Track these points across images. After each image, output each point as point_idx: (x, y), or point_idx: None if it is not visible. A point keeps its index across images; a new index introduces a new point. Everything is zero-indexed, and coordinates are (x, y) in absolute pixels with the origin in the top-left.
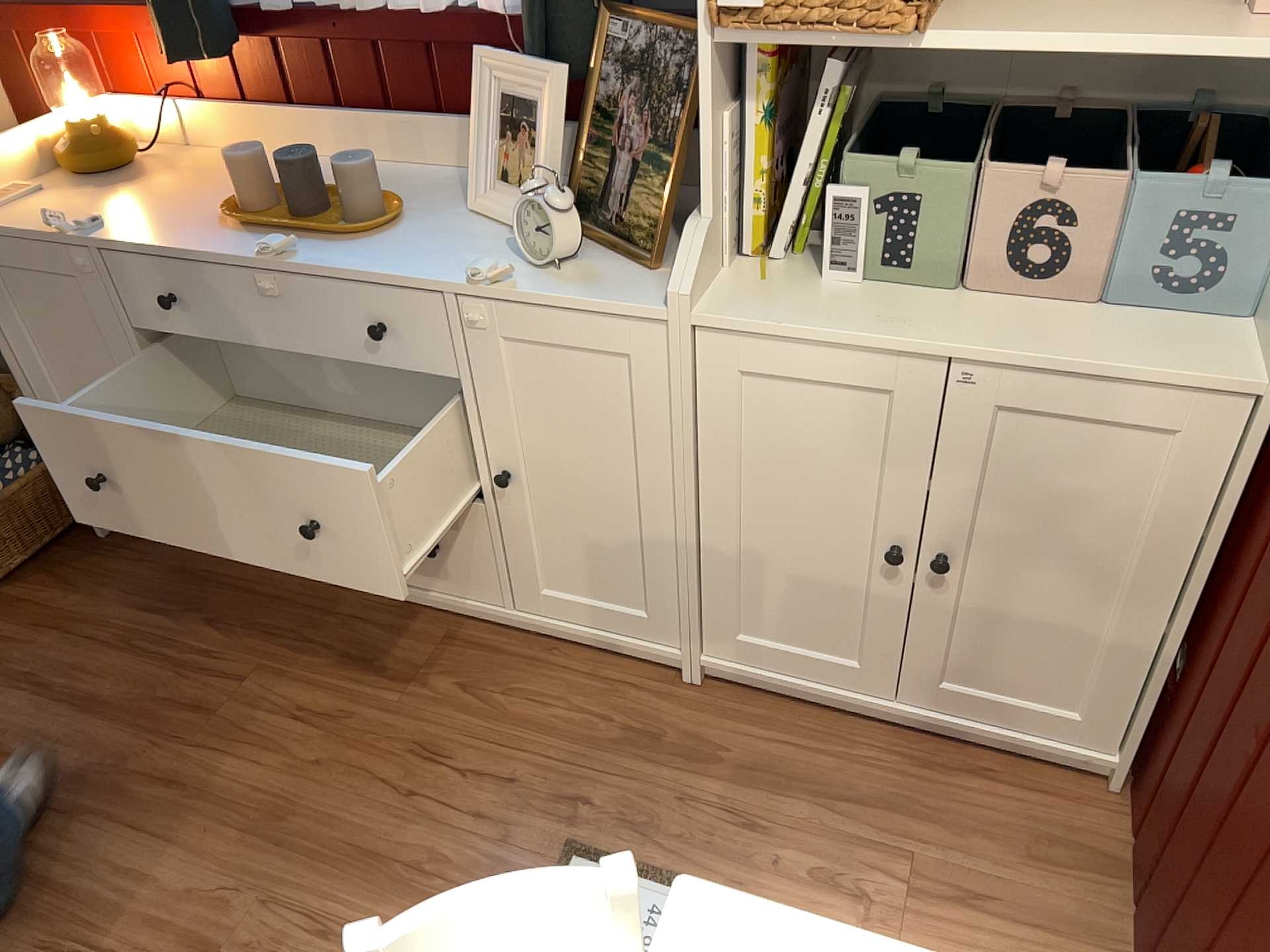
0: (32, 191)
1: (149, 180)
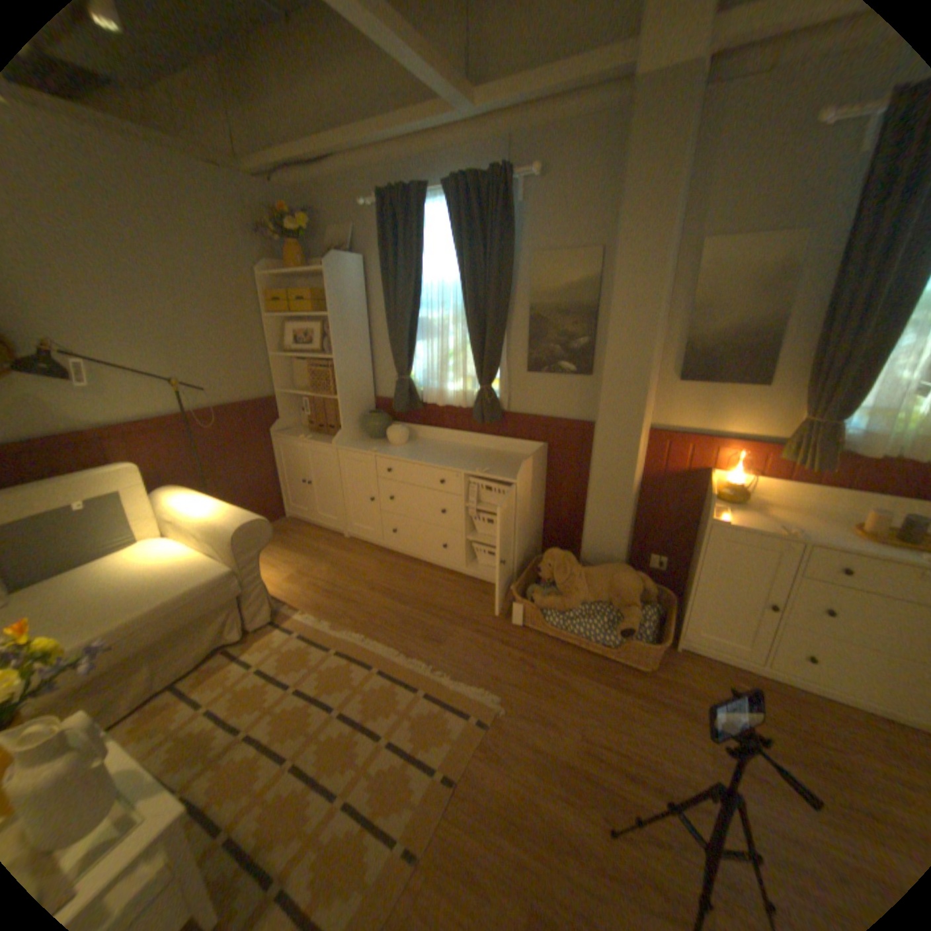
0: (728, 510)
1: (769, 510)
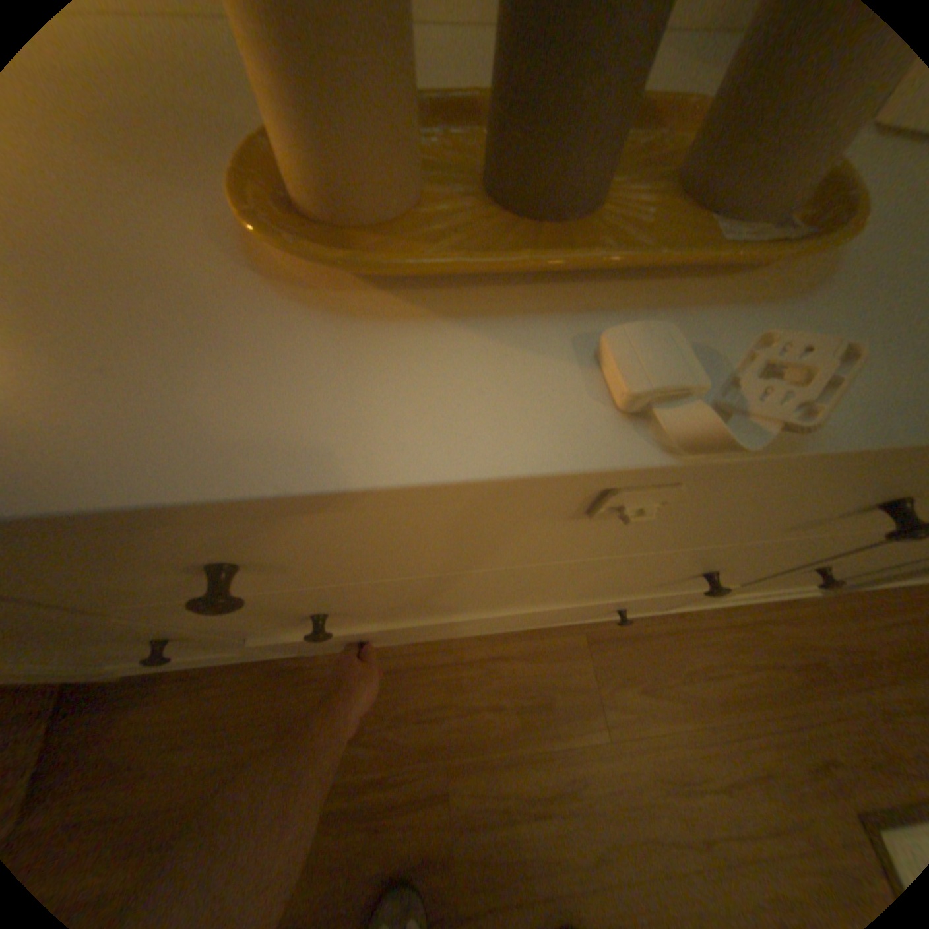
0: None
1: None
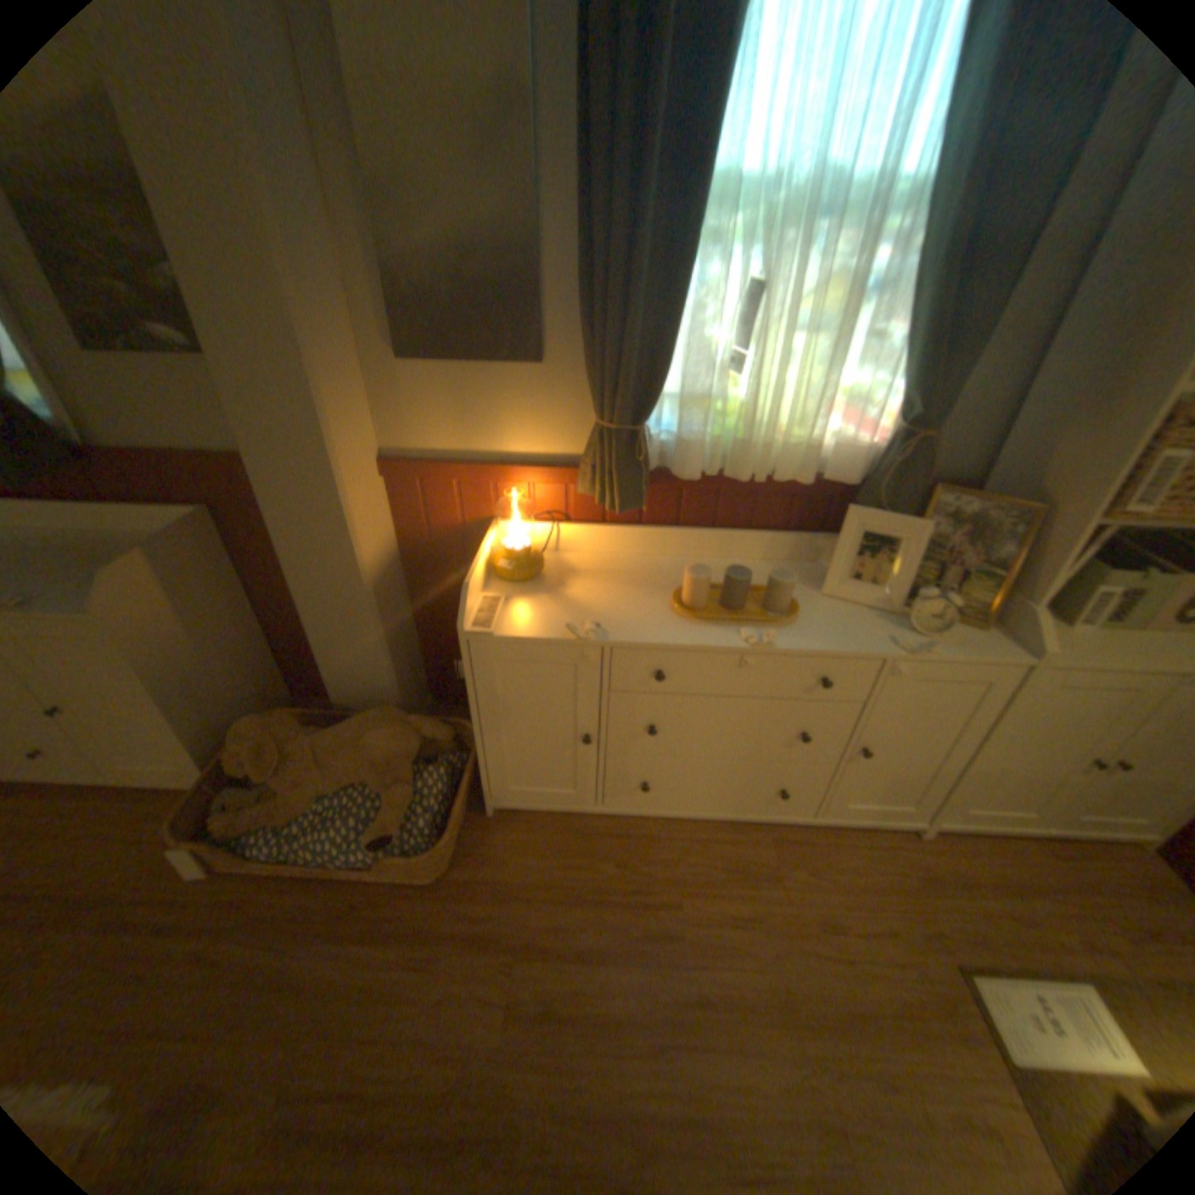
0: (503, 601)
1: (569, 583)
